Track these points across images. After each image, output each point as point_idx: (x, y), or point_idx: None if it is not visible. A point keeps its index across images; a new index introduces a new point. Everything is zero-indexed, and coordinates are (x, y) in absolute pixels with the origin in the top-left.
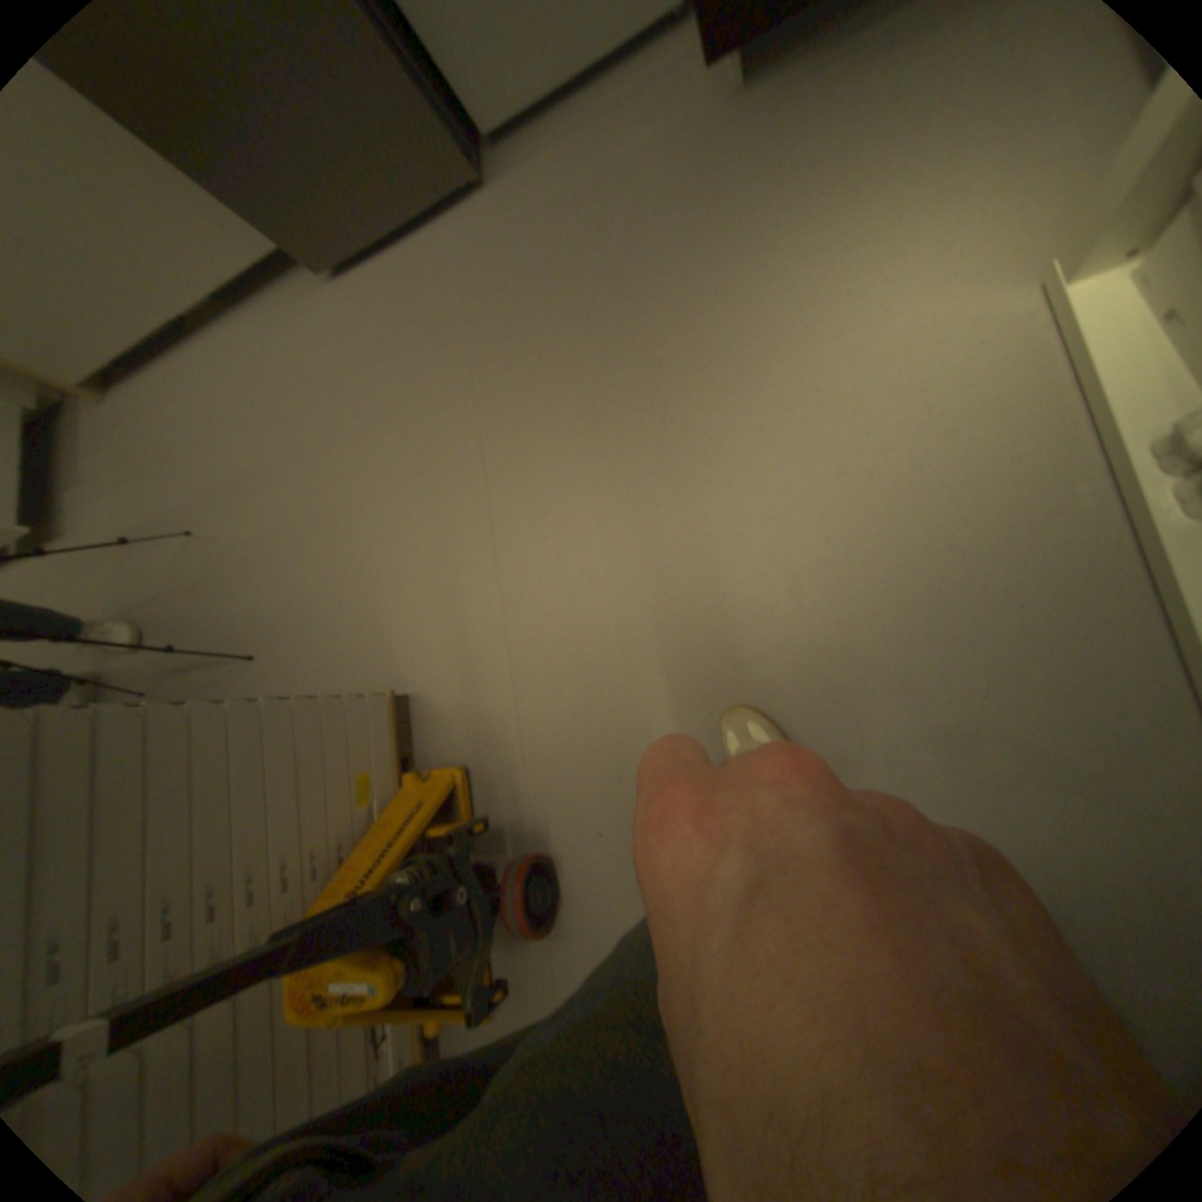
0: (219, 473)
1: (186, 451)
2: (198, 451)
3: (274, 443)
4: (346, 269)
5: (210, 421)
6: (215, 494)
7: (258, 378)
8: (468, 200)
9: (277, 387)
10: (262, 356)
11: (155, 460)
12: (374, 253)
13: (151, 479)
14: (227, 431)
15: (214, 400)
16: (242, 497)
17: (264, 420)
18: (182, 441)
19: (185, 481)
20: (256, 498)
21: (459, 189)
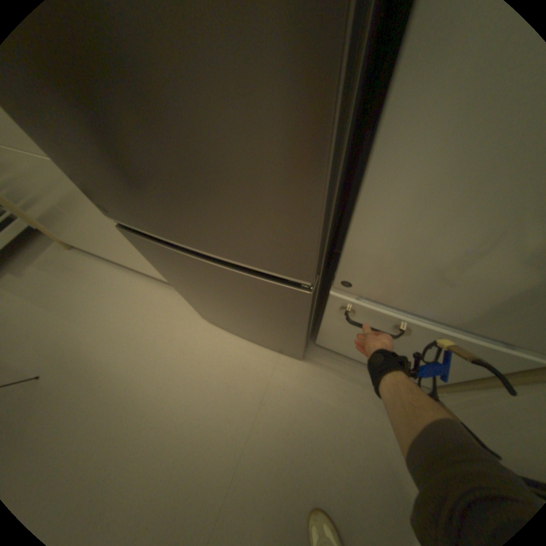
0: (80, 360)
1: (77, 325)
2: (82, 333)
3: (118, 378)
4: (217, 326)
5: (101, 324)
6: (68, 370)
7: (140, 331)
8: (291, 361)
9: (144, 348)
10: (150, 322)
11: (60, 311)
12: (234, 335)
13: (49, 319)
14: (104, 341)
15: (112, 316)
16: (78, 390)
17: (124, 358)
18: (80, 317)
19: (62, 343)
20: (84, 401)
21: (290, 352)
